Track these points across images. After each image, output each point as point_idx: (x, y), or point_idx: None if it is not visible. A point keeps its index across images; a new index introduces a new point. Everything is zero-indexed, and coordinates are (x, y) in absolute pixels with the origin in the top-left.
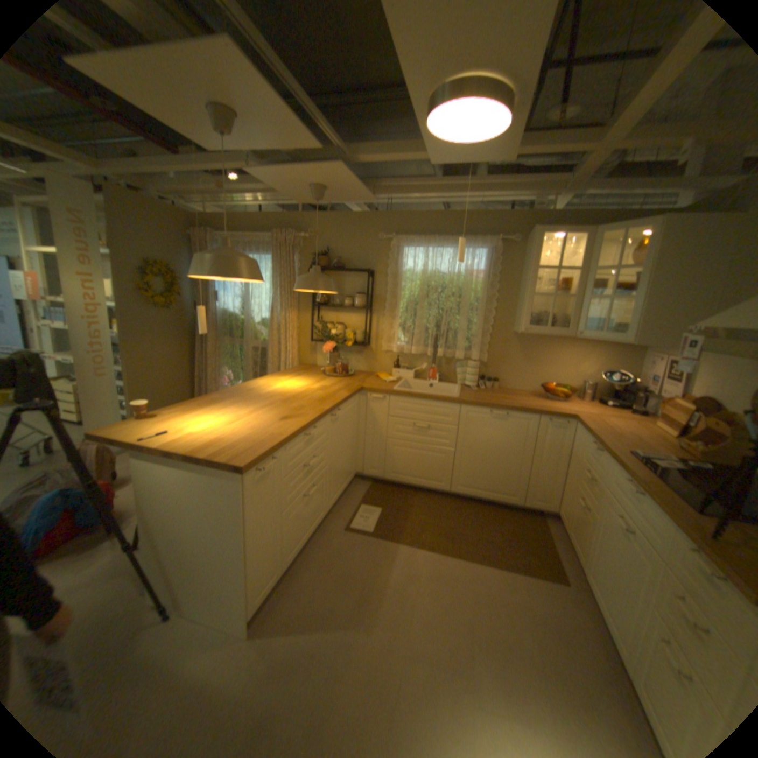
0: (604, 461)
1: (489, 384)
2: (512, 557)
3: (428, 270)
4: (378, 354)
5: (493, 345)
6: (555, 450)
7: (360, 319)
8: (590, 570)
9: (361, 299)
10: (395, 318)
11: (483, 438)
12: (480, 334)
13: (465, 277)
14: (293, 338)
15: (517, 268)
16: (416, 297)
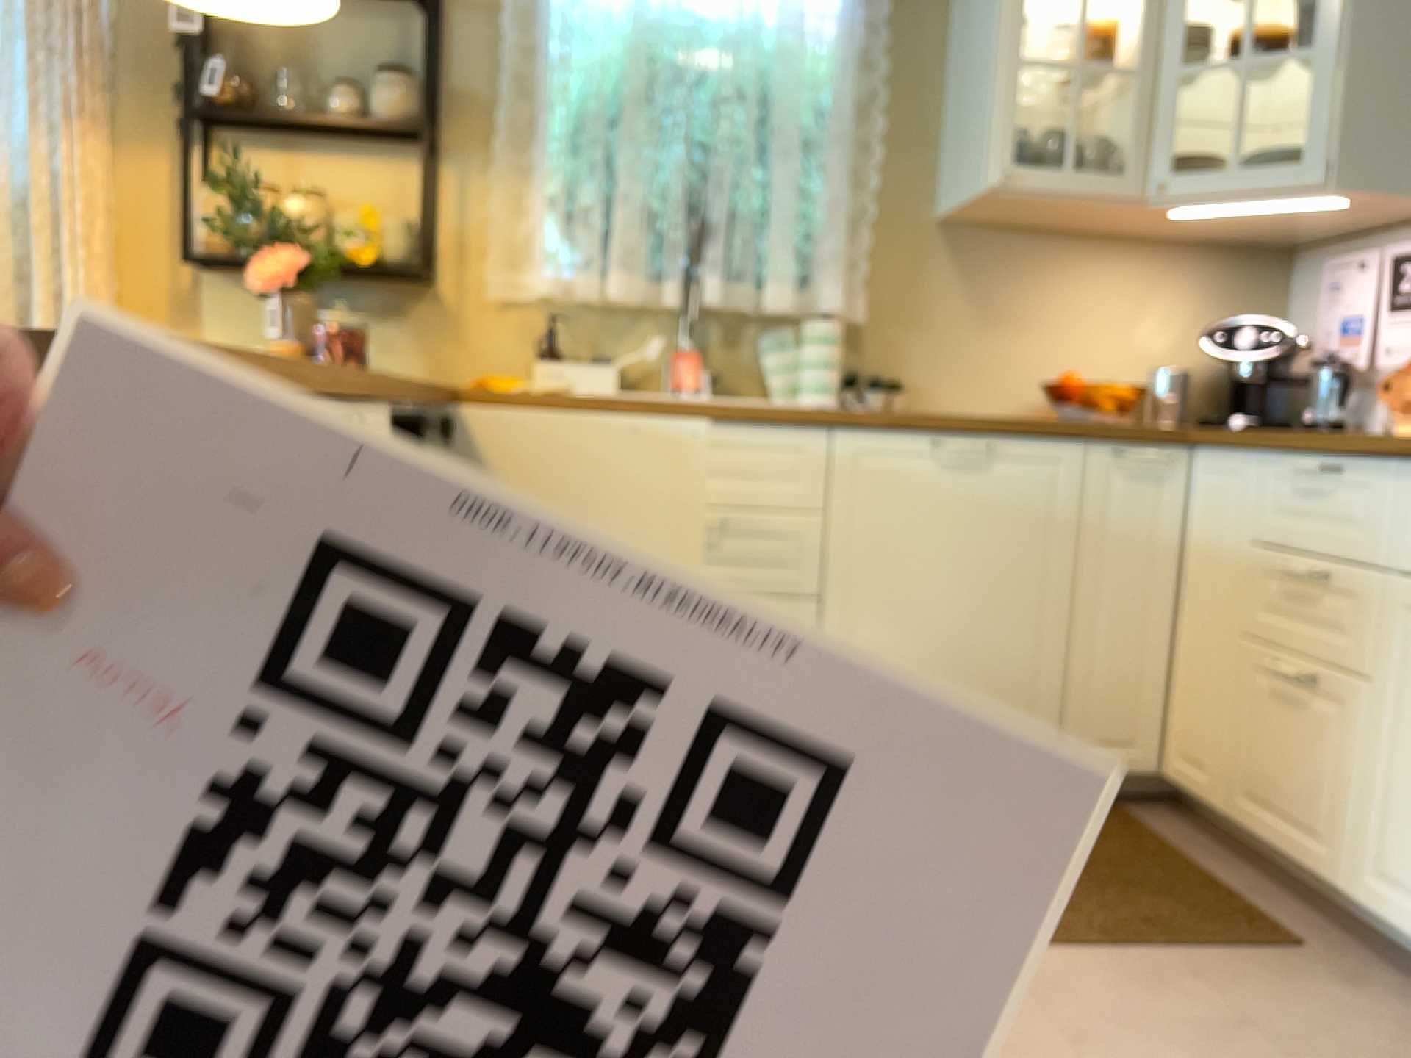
0: (1360, 498)
1: (880, 396)
2: (1102, 913)
3: (651, 0)
4: (472, 319)
5: (878, 271)
6: (1140, 557)
7: (395, 181)
8: (1369, 868)
9: (403, 91)
10: (537, 176)
11: (917, 547)
12: (843, 225)
13: (783, 28)
14: (95, 253)
15: (938, 15)
16: (609, 100)
